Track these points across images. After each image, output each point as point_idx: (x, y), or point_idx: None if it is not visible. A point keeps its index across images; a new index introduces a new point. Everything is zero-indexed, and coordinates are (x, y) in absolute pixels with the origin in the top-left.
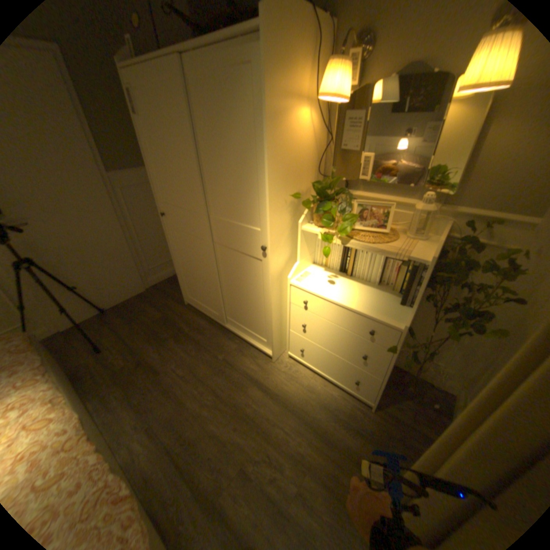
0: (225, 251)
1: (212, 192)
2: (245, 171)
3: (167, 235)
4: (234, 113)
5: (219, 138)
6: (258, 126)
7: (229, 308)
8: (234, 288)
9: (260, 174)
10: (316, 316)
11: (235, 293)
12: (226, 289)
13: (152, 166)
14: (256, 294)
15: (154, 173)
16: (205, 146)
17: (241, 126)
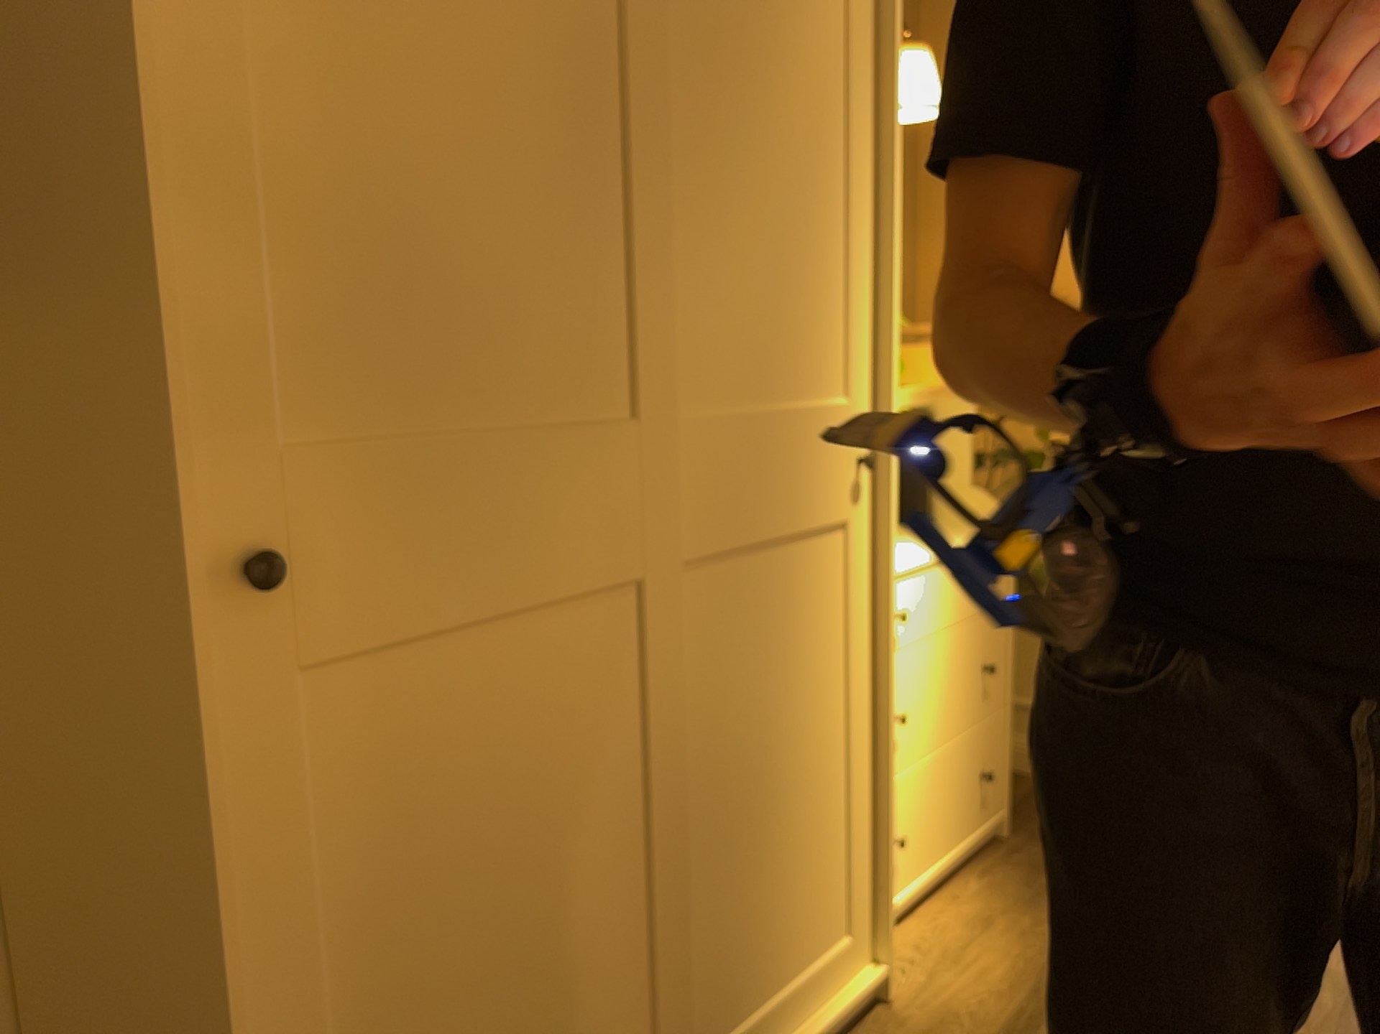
0: (719, 584)
1: (690, 286)
2: (817, 195)
3: (230, 787)
4: (800, 11)
5: (747, 69)
6: (860, 70)
7: (702, 975)
8: (742, 783)
9: (859, 203)
10: (917, 645)
11: (742, 816)
12: (699, 840)
13: (240, 119)
14: (825, 709)
15: (245, 182)
16: (686, 84)
17: (817, 54)
